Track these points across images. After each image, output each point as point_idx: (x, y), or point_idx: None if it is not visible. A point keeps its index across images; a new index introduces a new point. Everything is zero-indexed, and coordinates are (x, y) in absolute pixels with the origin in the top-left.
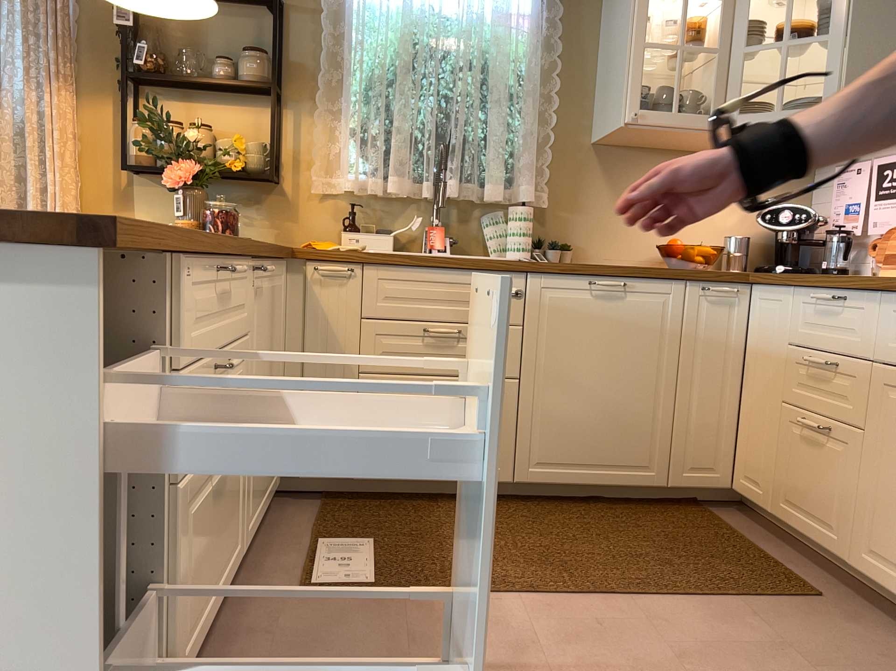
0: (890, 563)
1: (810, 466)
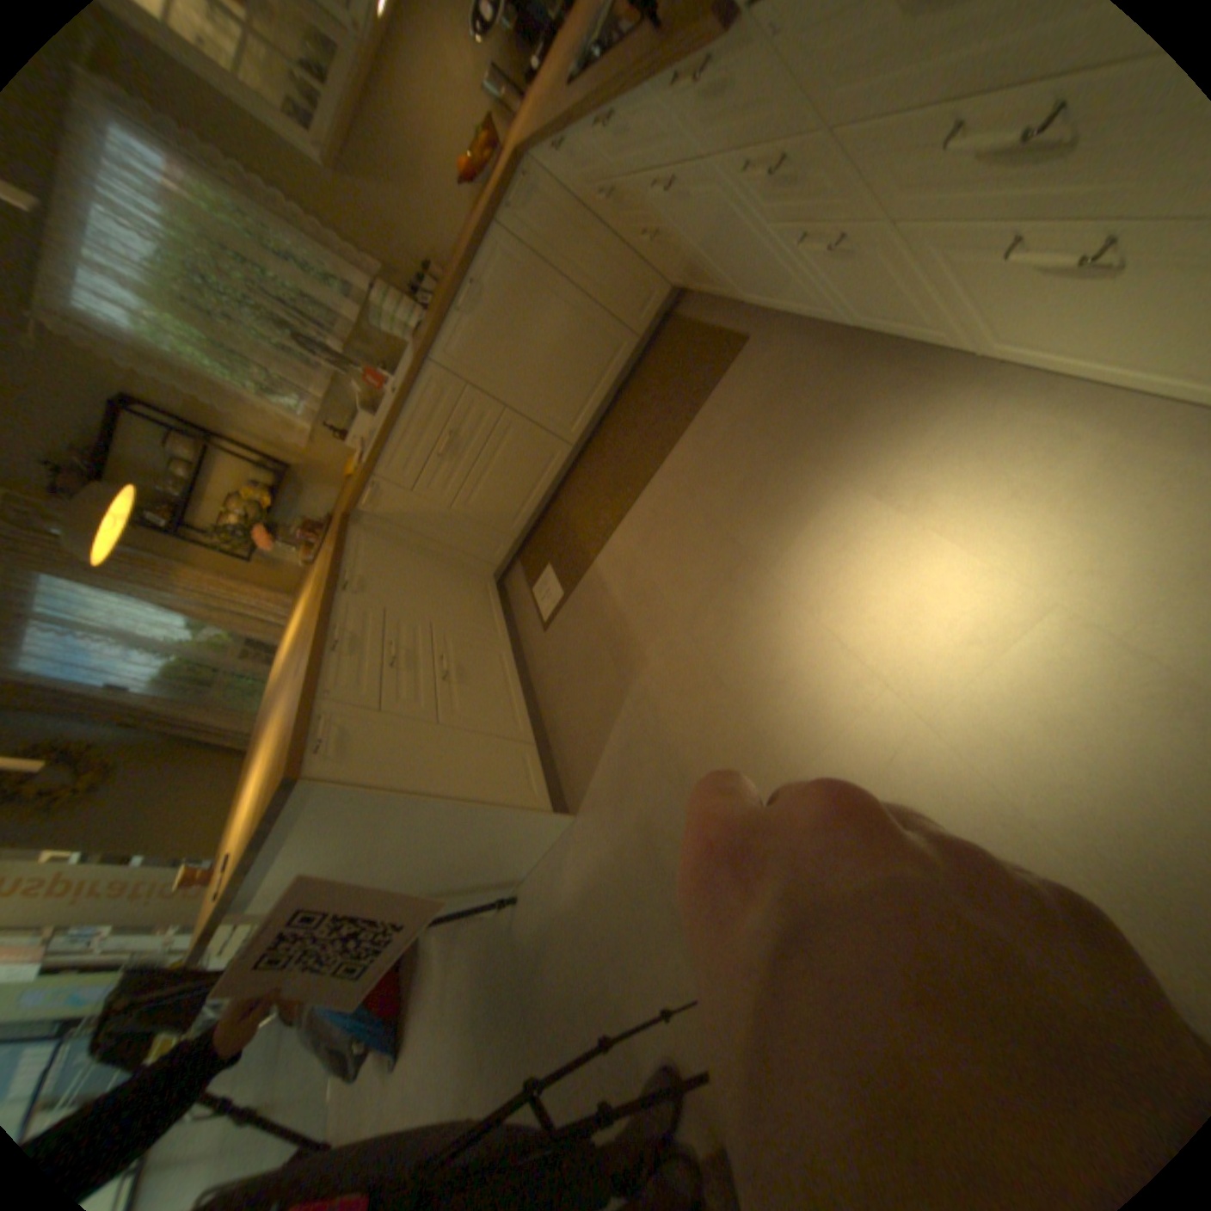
0: (753, 289)
1: (678, 254)
